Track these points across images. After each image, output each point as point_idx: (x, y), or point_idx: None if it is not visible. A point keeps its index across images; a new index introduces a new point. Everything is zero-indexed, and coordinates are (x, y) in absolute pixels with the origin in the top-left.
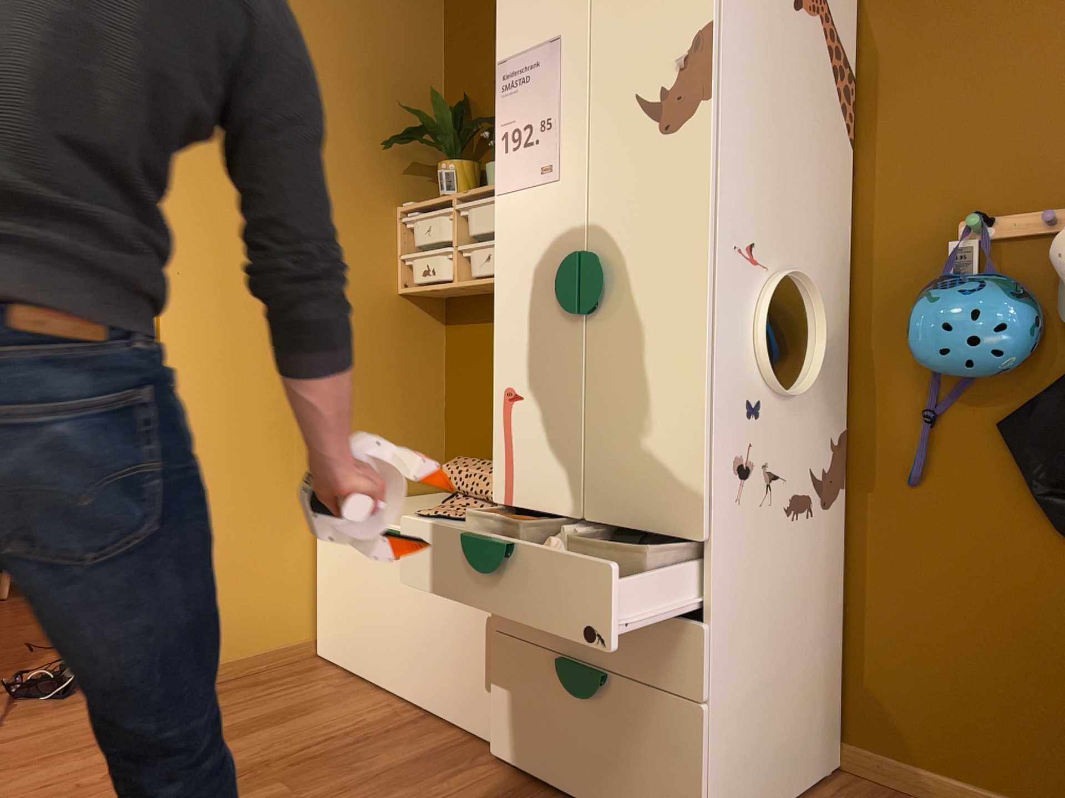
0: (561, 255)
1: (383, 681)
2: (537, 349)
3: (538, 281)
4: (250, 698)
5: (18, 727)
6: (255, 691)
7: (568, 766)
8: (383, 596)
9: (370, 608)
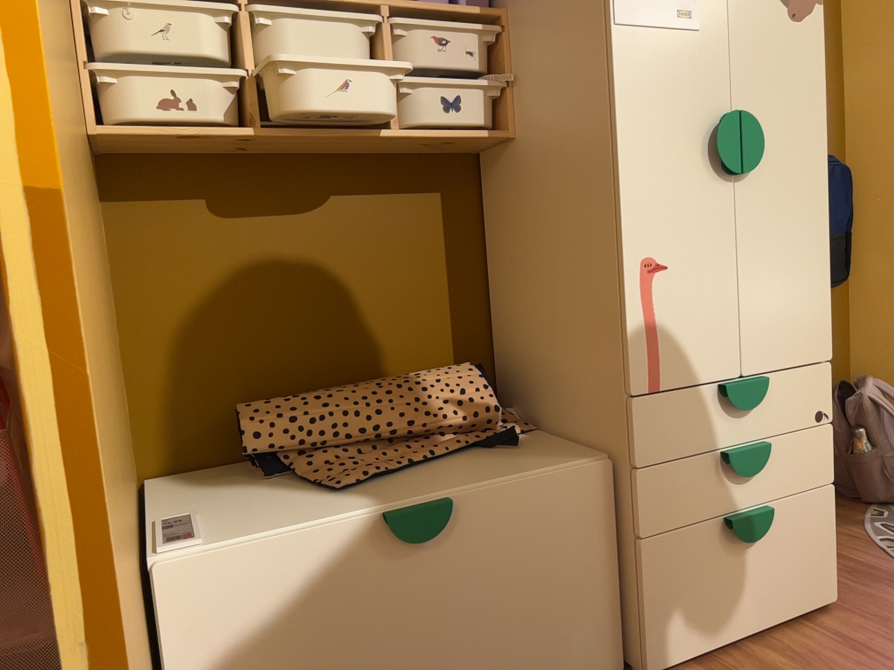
0: (706, 113)
1: None
2: (683, 212)
3: (679, 137)
4: None
5: None
6: None
7: (737, 612)
8: (396, 619)
9: (361, 657)
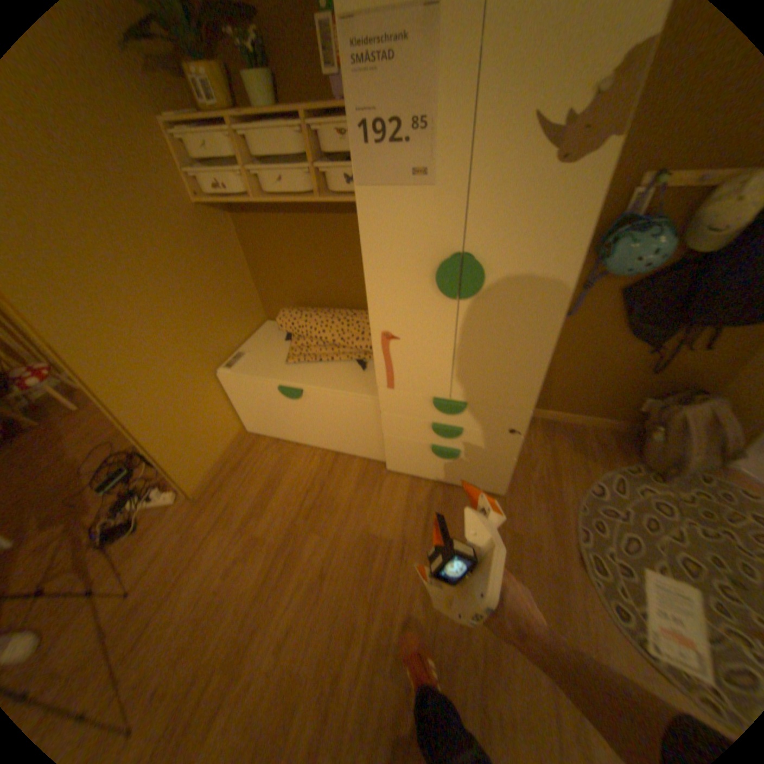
0: (436, 253)
1: (302, 442)
2: (412, 313)
3: (411, 268)
4: (242, 481)
5: (131, 569)
6: (239, 475)
7: (435, 474)
8: (291, 413)
9: (282, 417)
